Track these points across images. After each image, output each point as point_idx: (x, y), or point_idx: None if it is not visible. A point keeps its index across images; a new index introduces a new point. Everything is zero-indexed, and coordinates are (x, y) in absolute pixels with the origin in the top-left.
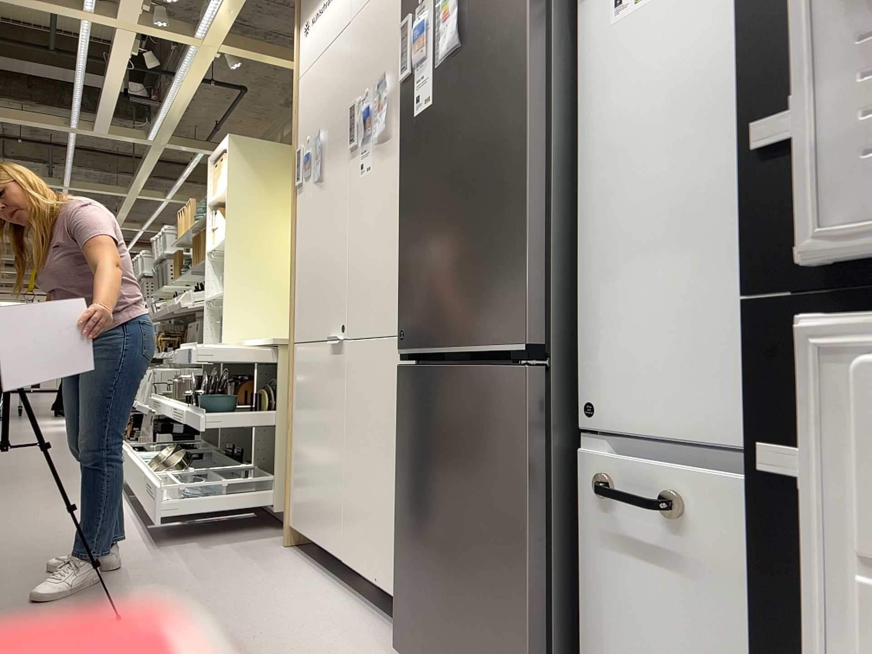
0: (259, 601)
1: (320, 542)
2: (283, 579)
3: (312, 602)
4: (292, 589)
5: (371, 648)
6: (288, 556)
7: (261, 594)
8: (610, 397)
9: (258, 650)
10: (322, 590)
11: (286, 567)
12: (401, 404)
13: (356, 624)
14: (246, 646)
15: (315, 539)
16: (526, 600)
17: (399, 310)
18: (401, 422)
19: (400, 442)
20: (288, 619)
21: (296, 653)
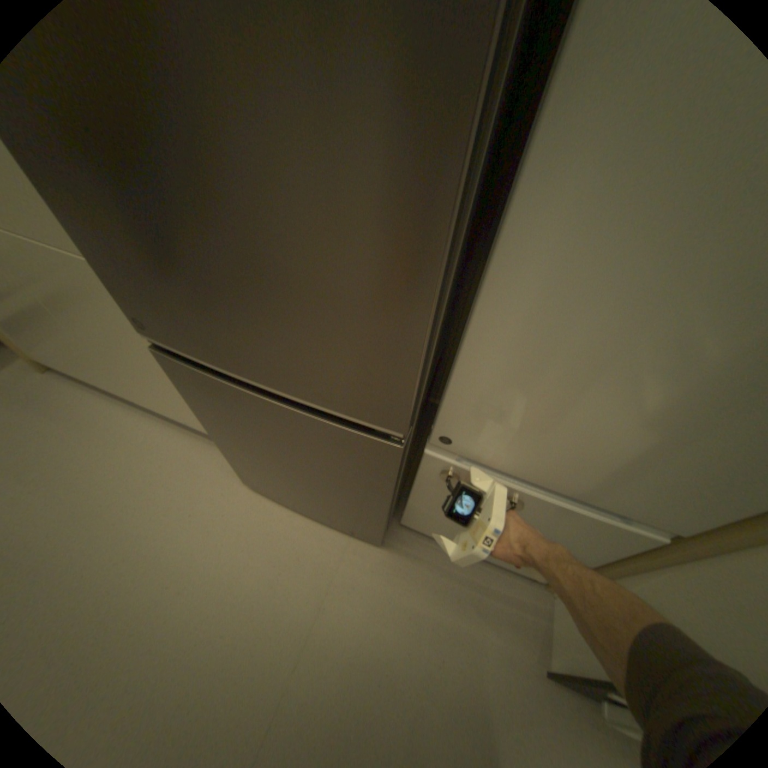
0: (82, 464)
1: (92, 382)
2: (81, 422)
3: (131, 442)
4: (99, 432)
5: (218, 474)
6: (57, 386)
7: (75, 453)
8: (469, 436)
9: (134, 527)
10: (128, 422)
11: (69, 403)
12: (178, 379)
13: (188, 452)
14: (119, 527)
15: (82, 378)
16: (381, 515)
17: (105, 281)
18: (186, 392)
19: (194, 403)
20: (128, 475)
21: (167, 512)
